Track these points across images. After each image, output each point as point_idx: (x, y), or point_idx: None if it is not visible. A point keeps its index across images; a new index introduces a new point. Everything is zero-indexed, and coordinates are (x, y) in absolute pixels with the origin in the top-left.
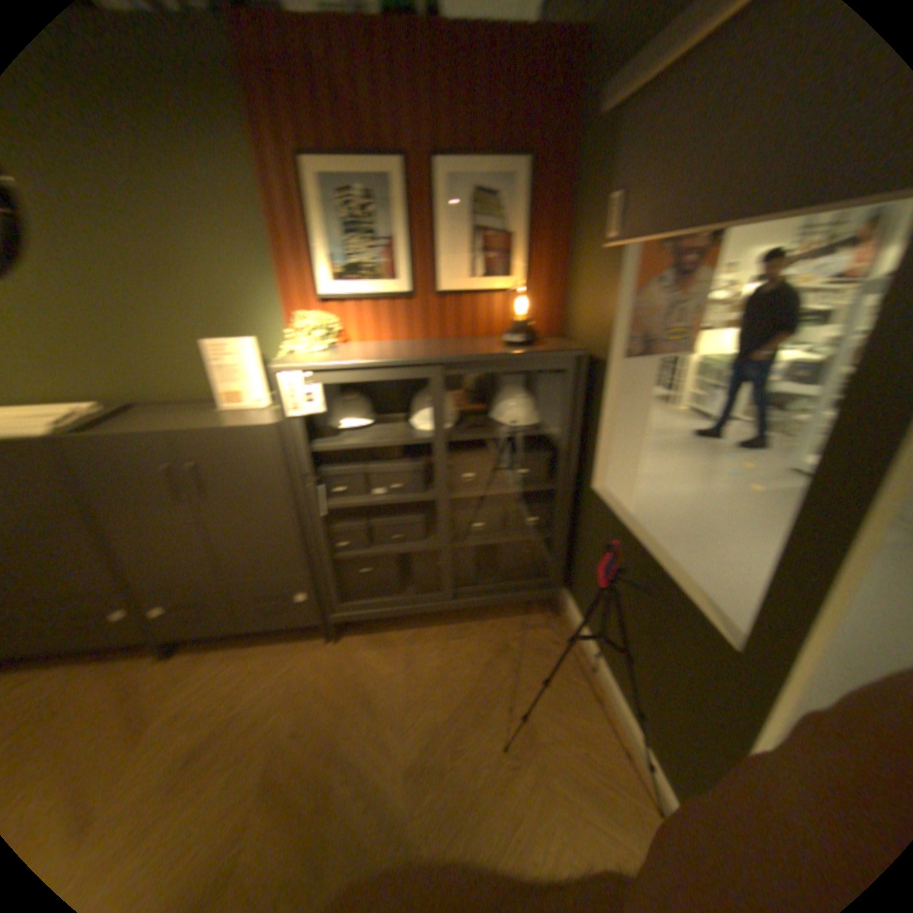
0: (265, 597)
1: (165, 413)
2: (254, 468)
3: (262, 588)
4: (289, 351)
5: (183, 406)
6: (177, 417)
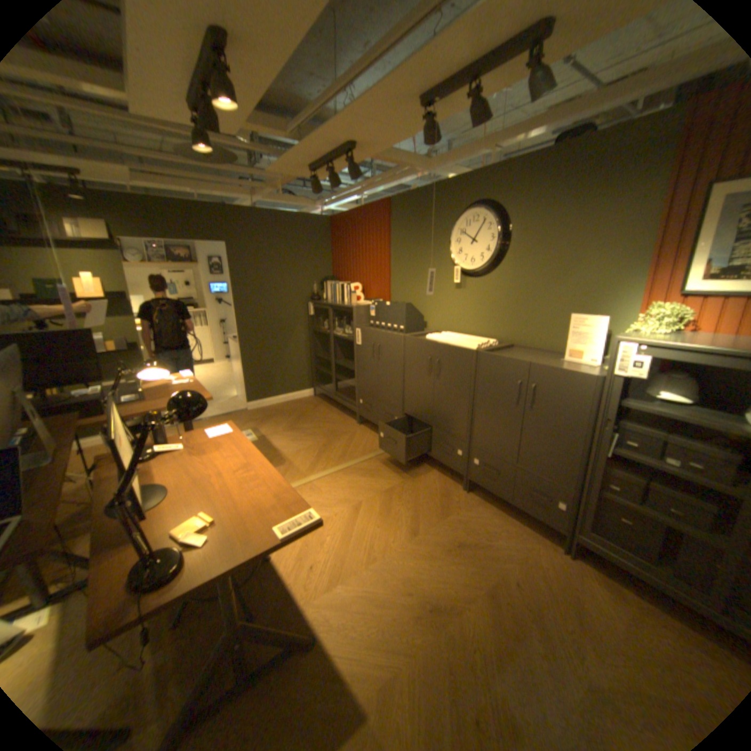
0: (541, 490)
1: (533, 353)
2: (575, 401)
3: (542, 483)
4: (639, 329)
5: (545, 352)
6: (539, 357)
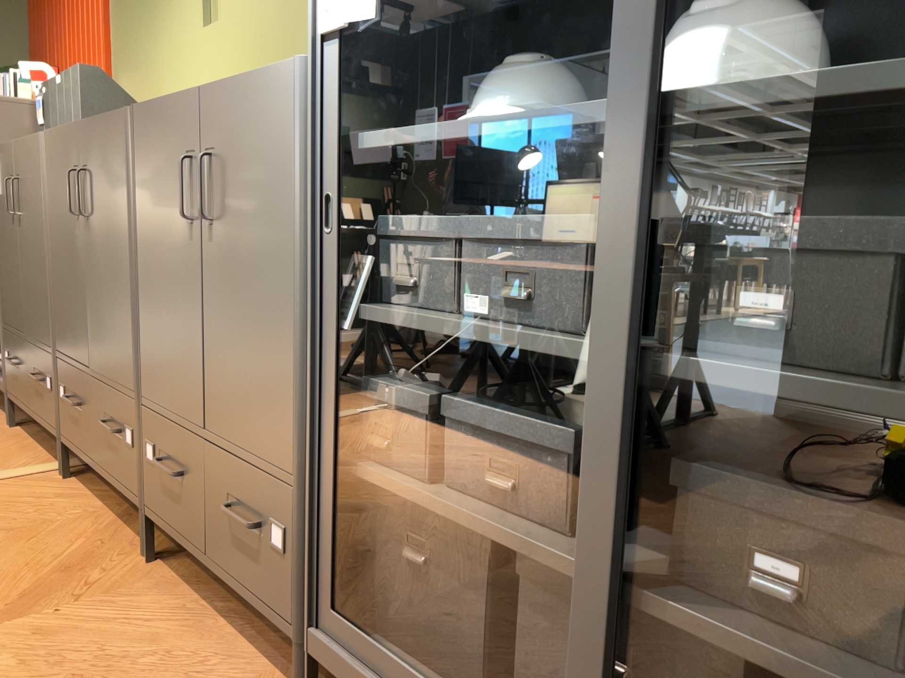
0: (244, 498)
1: None
2: (269, 164)
3: (244, 474)
4: None
5: None
6: None
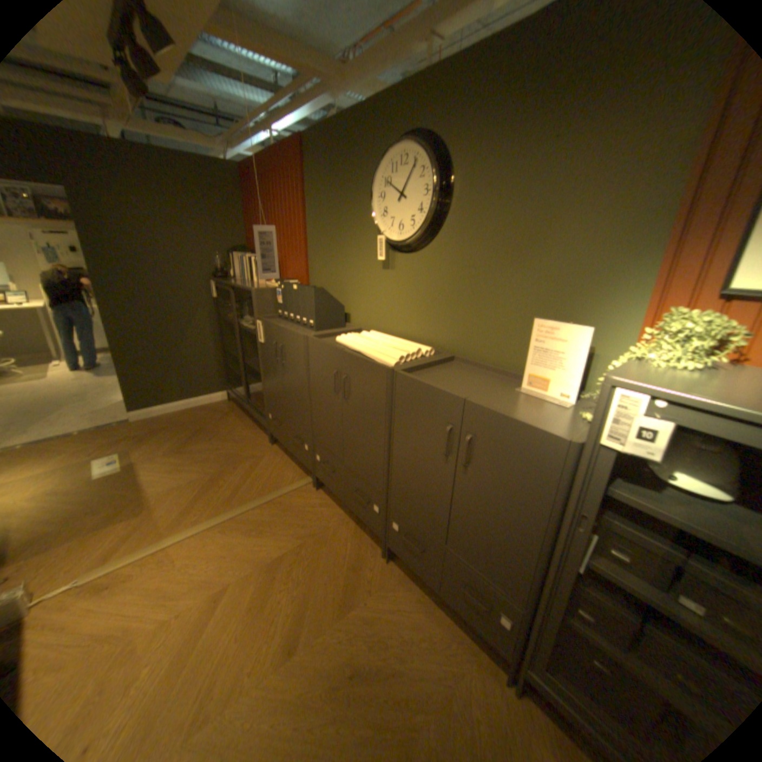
0: (477, 591)
1: (479, 373)
2: (531, 474)
3: (479, 582)
4: (646, 356)
5: (495, 372)
6: (485, 382)
